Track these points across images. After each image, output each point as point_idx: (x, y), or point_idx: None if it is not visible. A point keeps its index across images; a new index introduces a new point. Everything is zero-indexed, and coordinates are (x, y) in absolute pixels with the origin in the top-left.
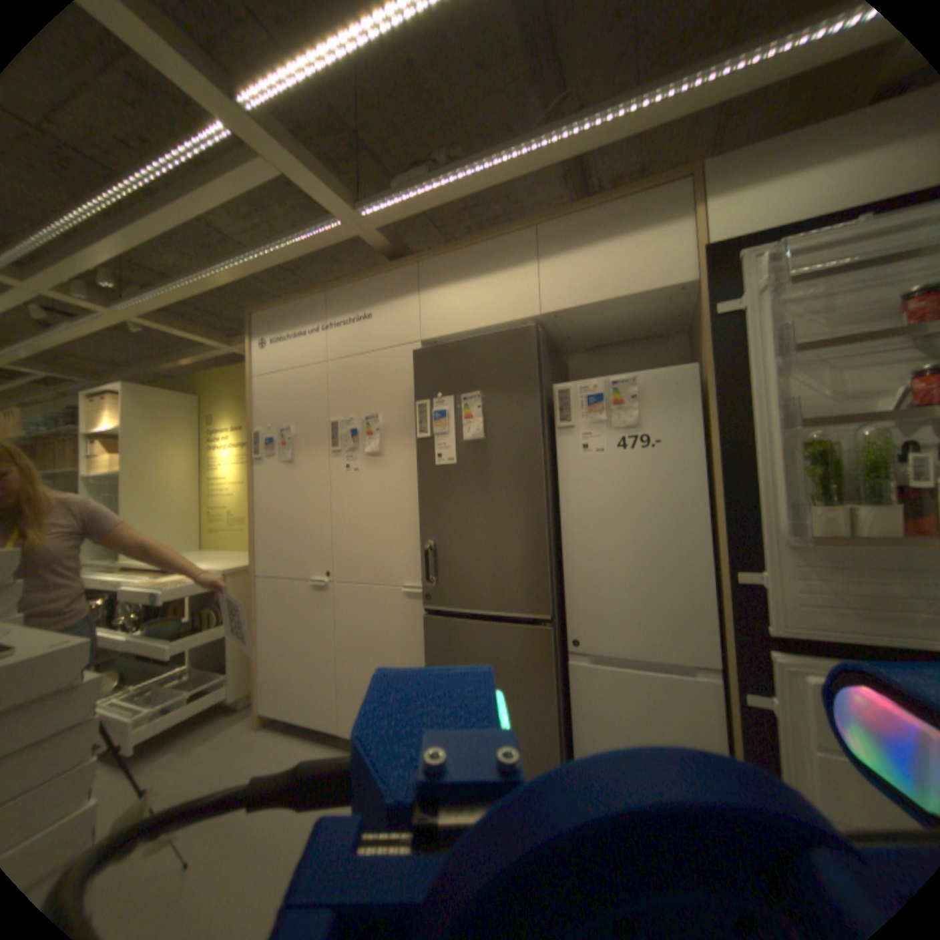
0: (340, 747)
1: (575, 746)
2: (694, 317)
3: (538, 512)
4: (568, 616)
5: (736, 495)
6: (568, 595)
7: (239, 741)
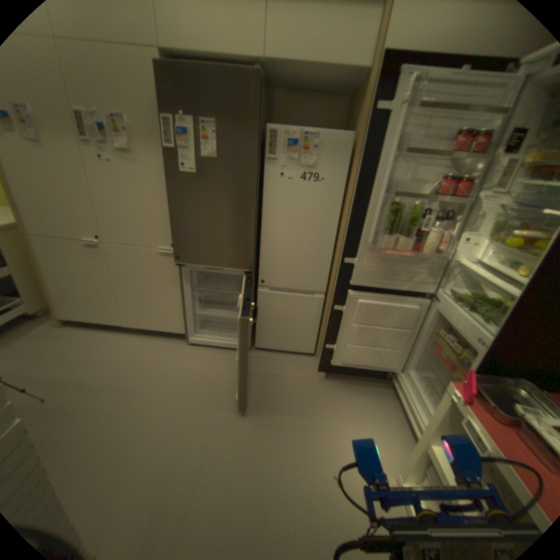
0: (124, 331)
1: (256, 323)
2: (358, 91)
3: (250, 214)
4: (259, 268)
5: (354, 222)
6: (261, 259)
7: (49, 335)
